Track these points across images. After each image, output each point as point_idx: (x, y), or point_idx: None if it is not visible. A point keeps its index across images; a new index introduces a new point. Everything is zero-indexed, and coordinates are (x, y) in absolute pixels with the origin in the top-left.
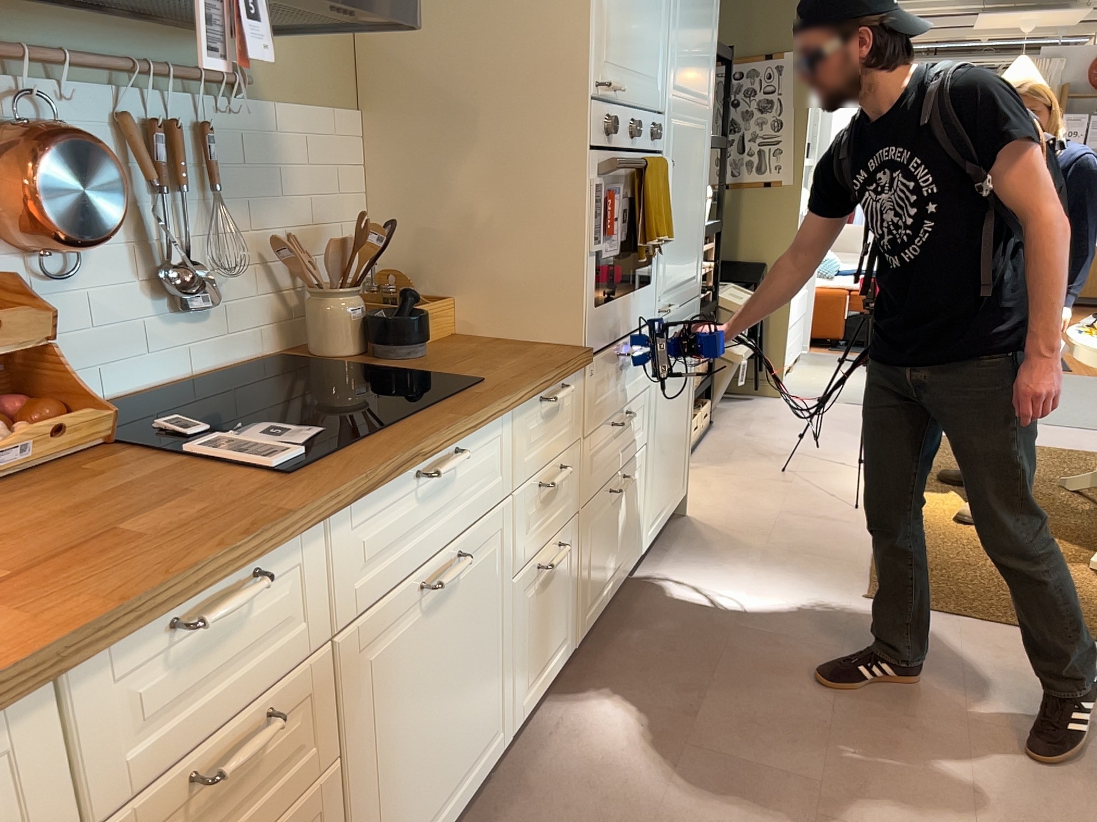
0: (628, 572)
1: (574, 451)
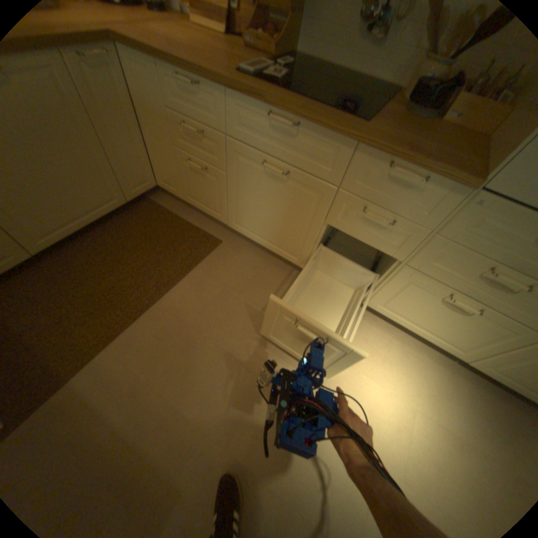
0: (442, 348)
1: (419, 230)
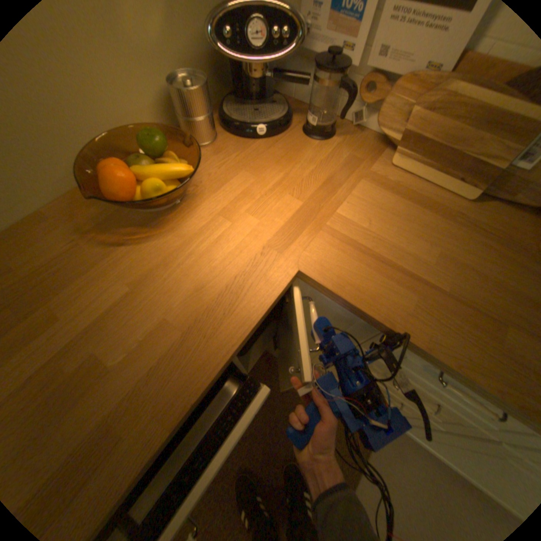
0: None
1: None
